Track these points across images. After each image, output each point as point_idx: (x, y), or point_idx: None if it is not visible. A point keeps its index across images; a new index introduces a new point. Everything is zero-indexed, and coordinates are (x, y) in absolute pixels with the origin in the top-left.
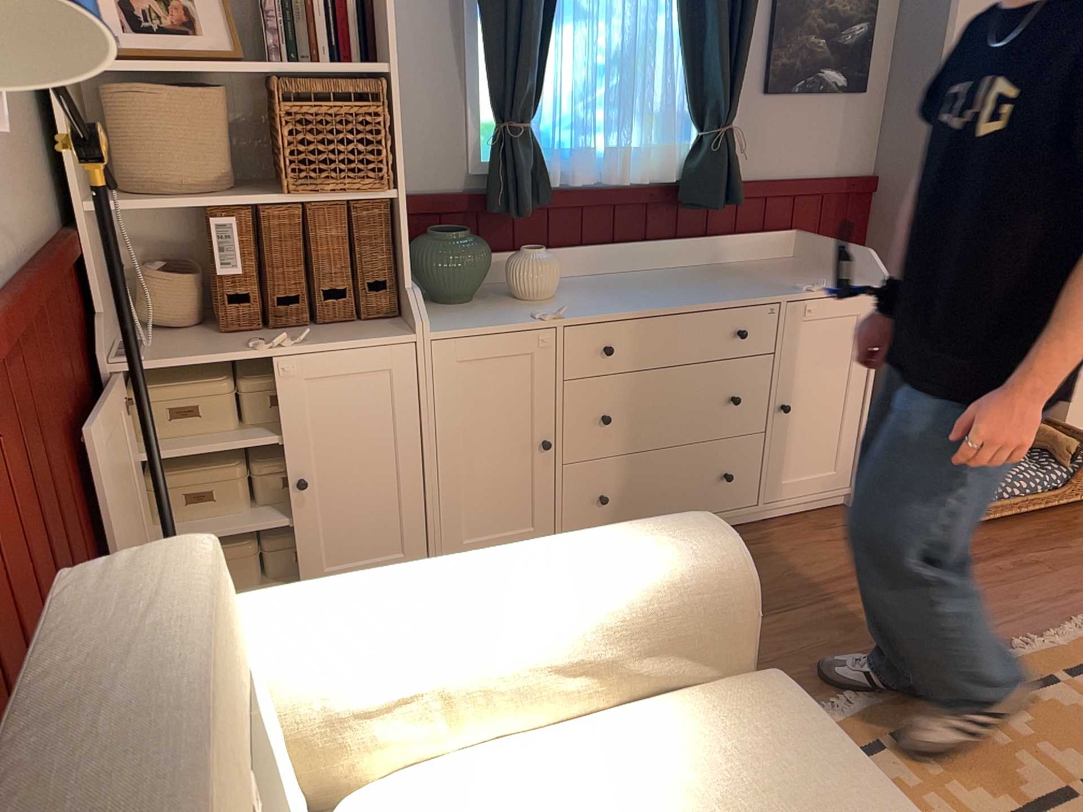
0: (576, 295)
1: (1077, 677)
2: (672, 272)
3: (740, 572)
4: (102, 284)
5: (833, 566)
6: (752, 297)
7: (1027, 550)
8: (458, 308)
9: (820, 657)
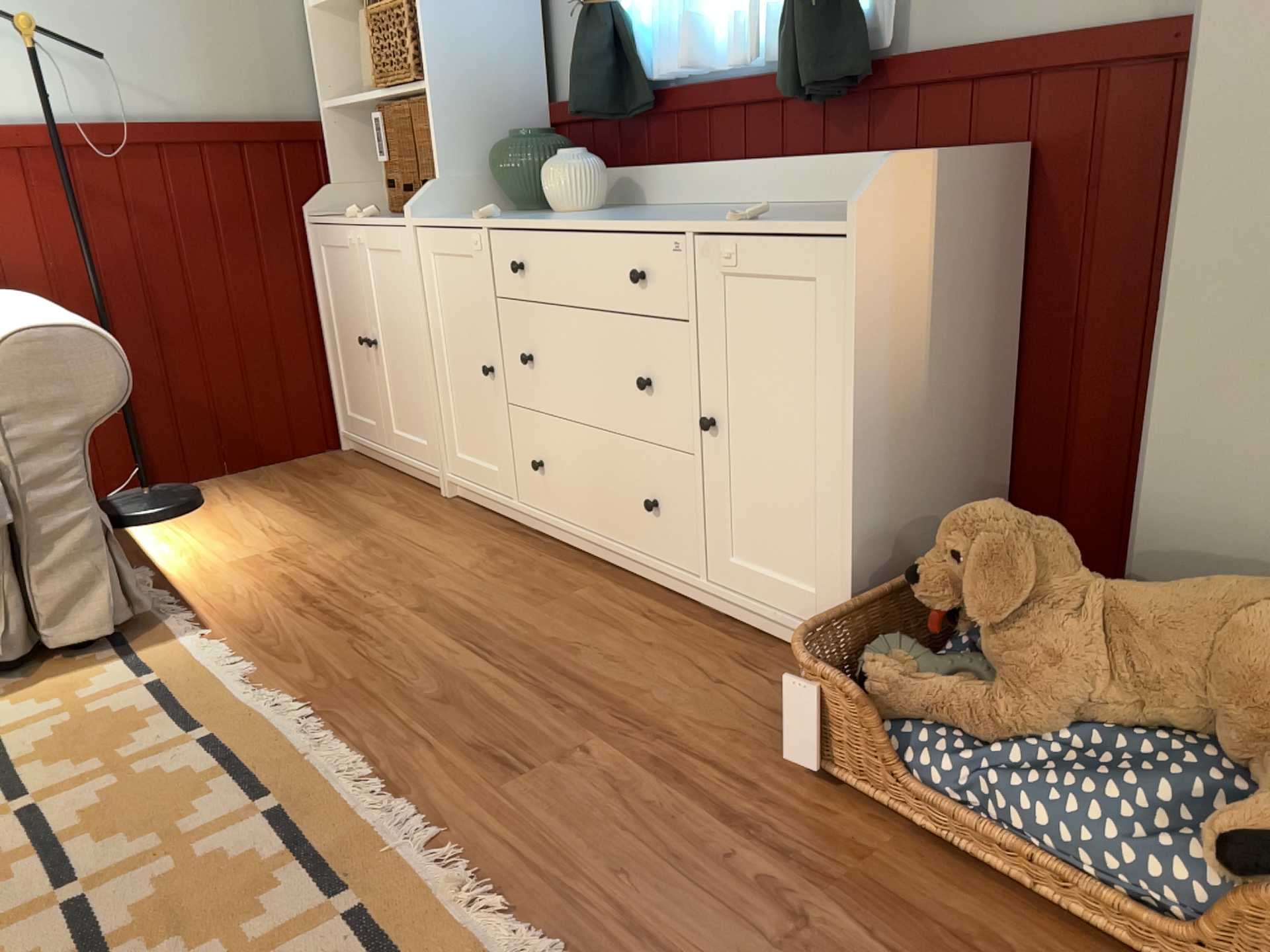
0: (591, 213)
1: (346, 925)
2: (770, 206)
3: (2, 353)
4: (344, 166)
5: (617, 678)
6: (663, 222)
7: (854, 905)
8: (503, 214)
9: (377, 685)
